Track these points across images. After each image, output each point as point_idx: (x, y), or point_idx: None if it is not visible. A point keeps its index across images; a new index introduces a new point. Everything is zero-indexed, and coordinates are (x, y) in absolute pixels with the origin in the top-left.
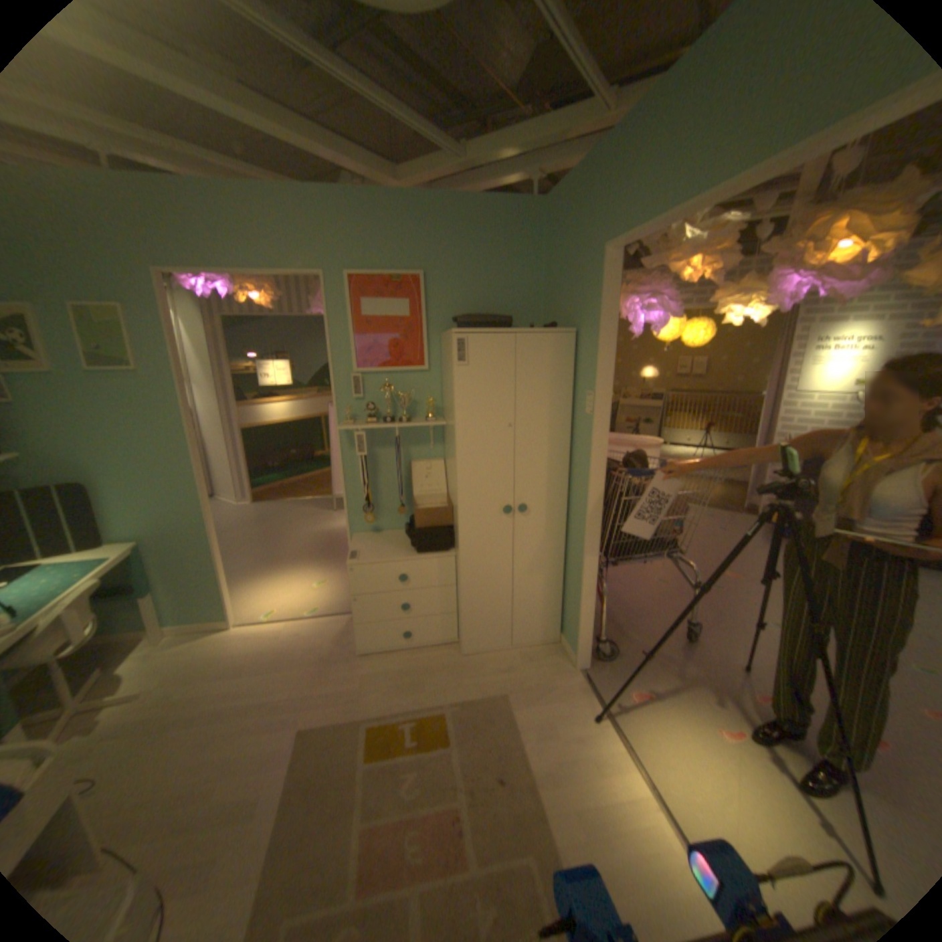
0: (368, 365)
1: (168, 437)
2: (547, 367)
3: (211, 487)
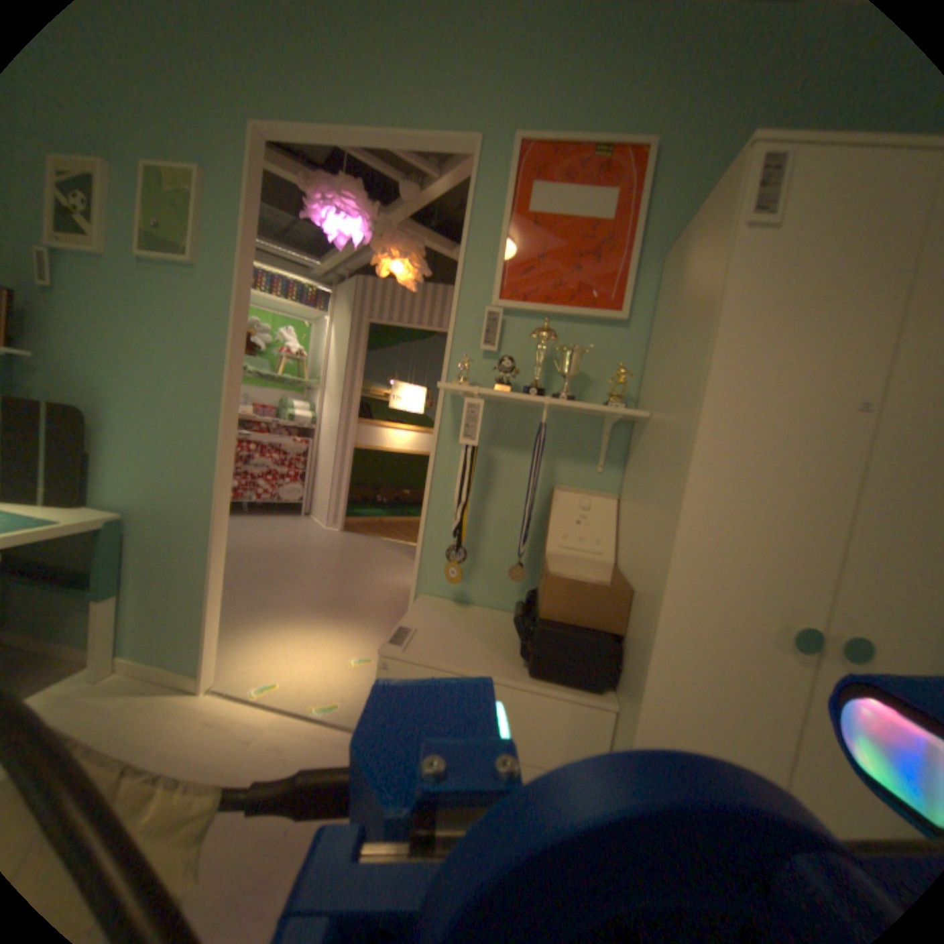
0: (521, 299)
1: (205, 369)
2: None
3: (311, 505)
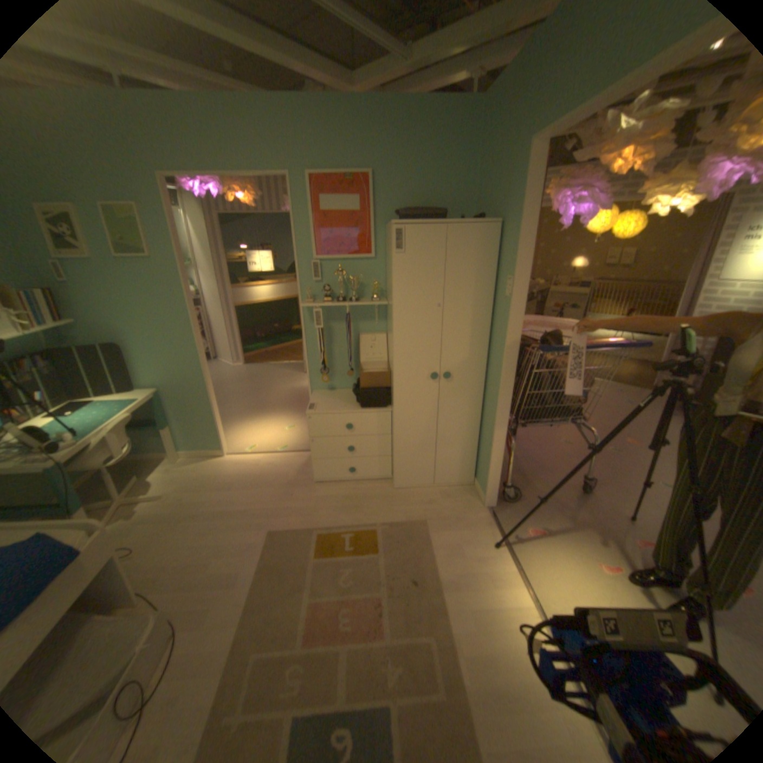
0: (325, 253)
1: (175, 310)
2: (474, 253)
3: (215, 350)
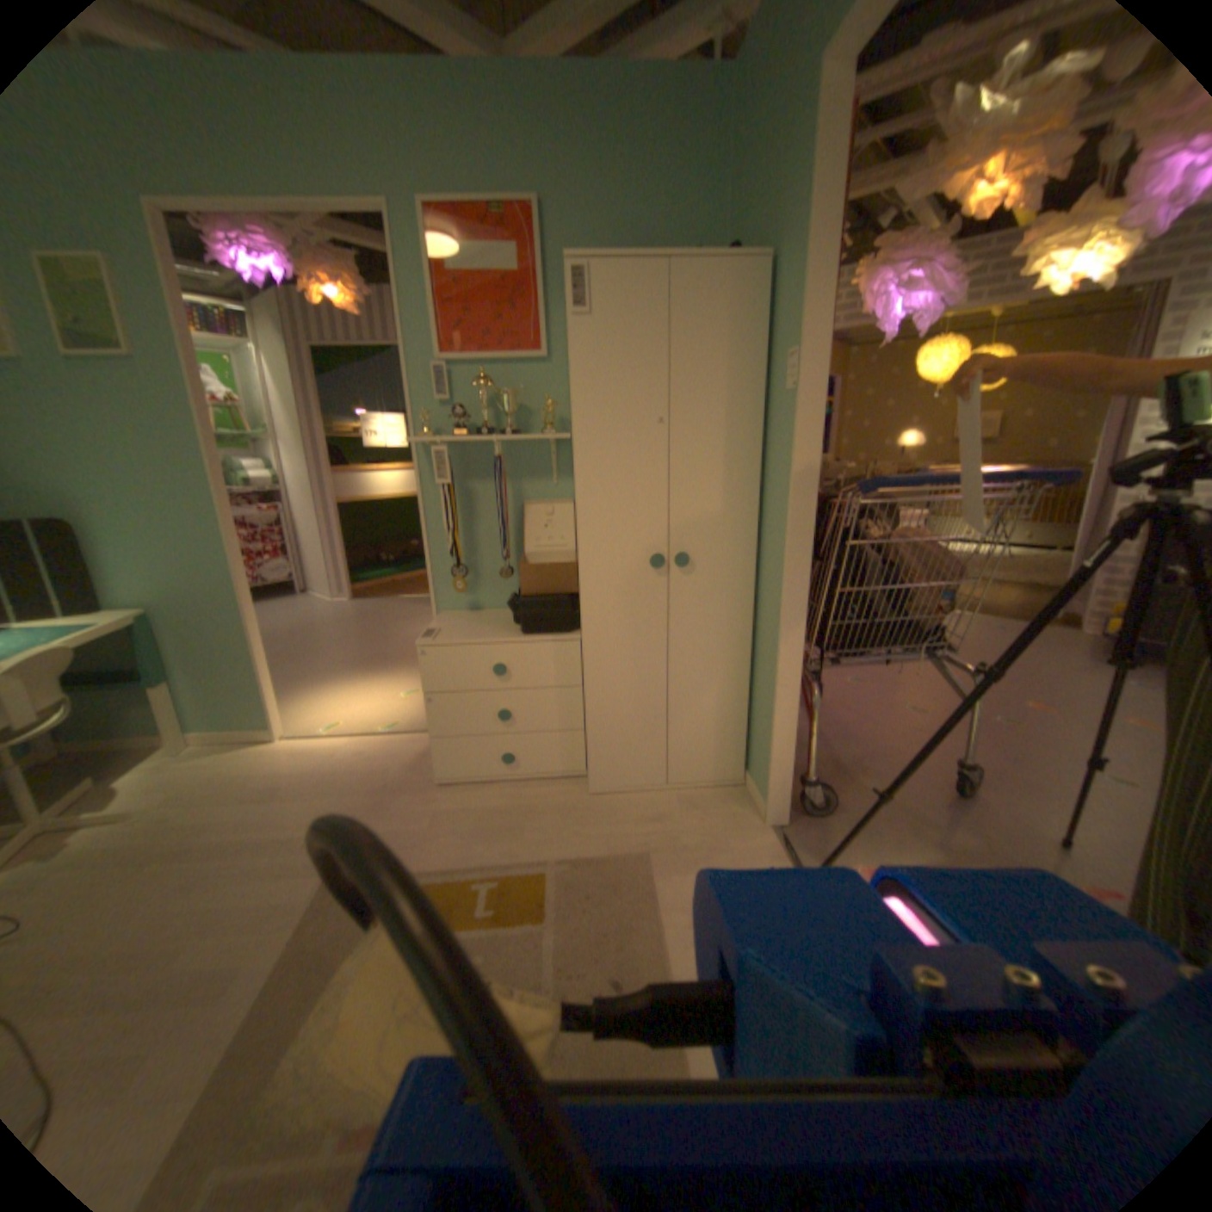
0: (455, 349)
1: (178, 457)
2: (722, 316)
3: (303, 579)
